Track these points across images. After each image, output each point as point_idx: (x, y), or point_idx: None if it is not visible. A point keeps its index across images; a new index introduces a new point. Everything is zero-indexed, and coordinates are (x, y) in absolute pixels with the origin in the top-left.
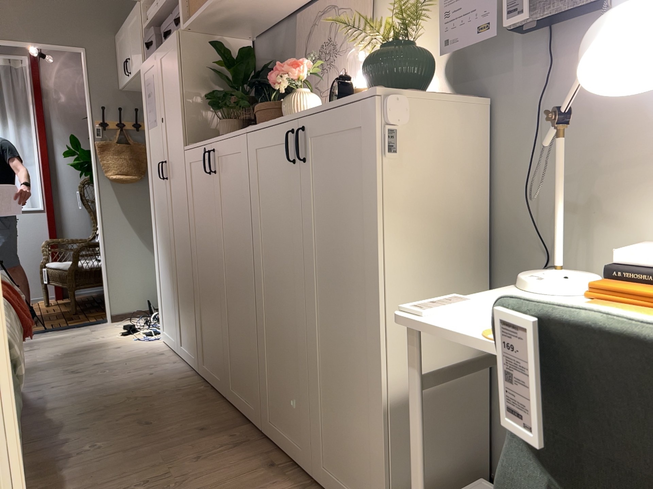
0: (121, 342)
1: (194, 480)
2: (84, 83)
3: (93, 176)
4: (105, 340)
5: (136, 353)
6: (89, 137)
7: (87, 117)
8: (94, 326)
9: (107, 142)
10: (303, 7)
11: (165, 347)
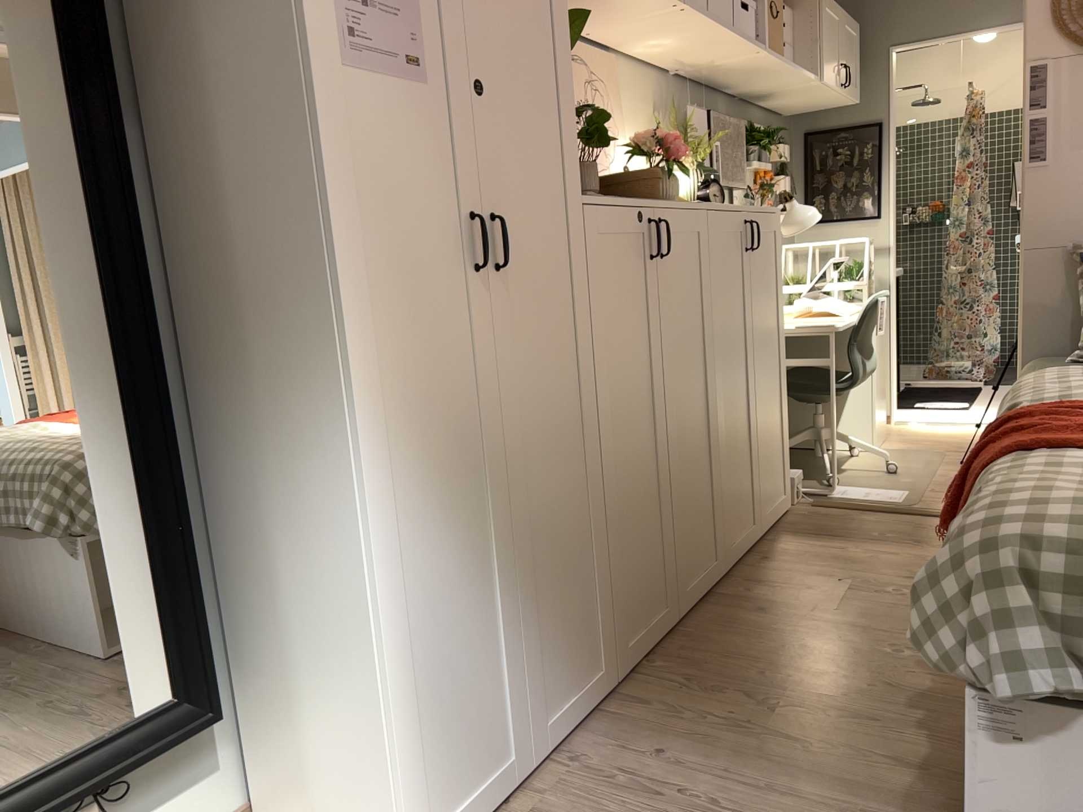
0: None
1: (834, 578)
2: None
3: None
4: None
5: None
6: None
7: None
8: None
9: None
10: None
11: None
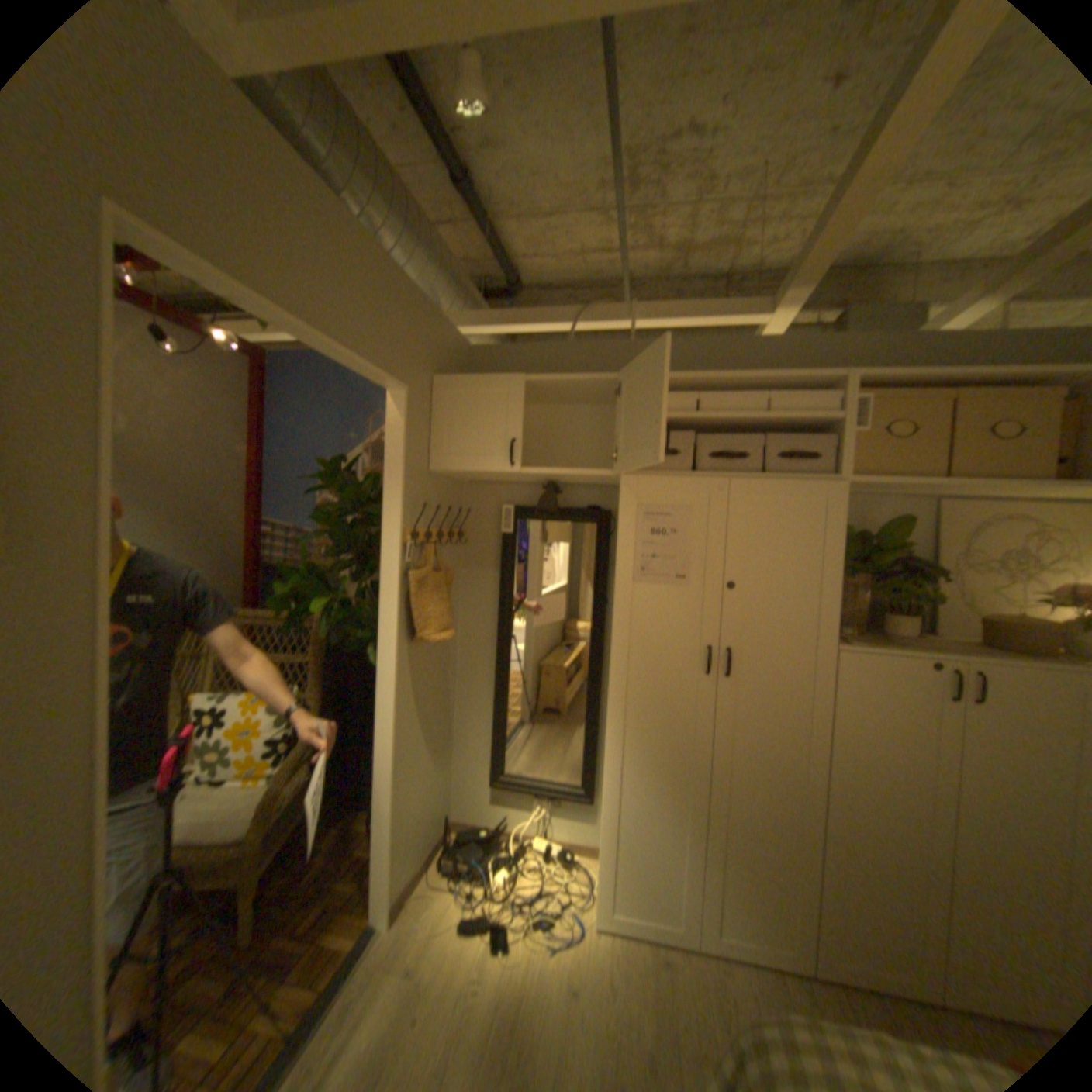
0: (541, 979)
1: None
2: (393, 454)
3: (380, 639)
4: (500, 992)
5: (636, 992)
6: (383, 560)
7: (384, 521)
8: (375, 962)
9: (411, 568)
10: (963, 500)
11: (638, 947)
